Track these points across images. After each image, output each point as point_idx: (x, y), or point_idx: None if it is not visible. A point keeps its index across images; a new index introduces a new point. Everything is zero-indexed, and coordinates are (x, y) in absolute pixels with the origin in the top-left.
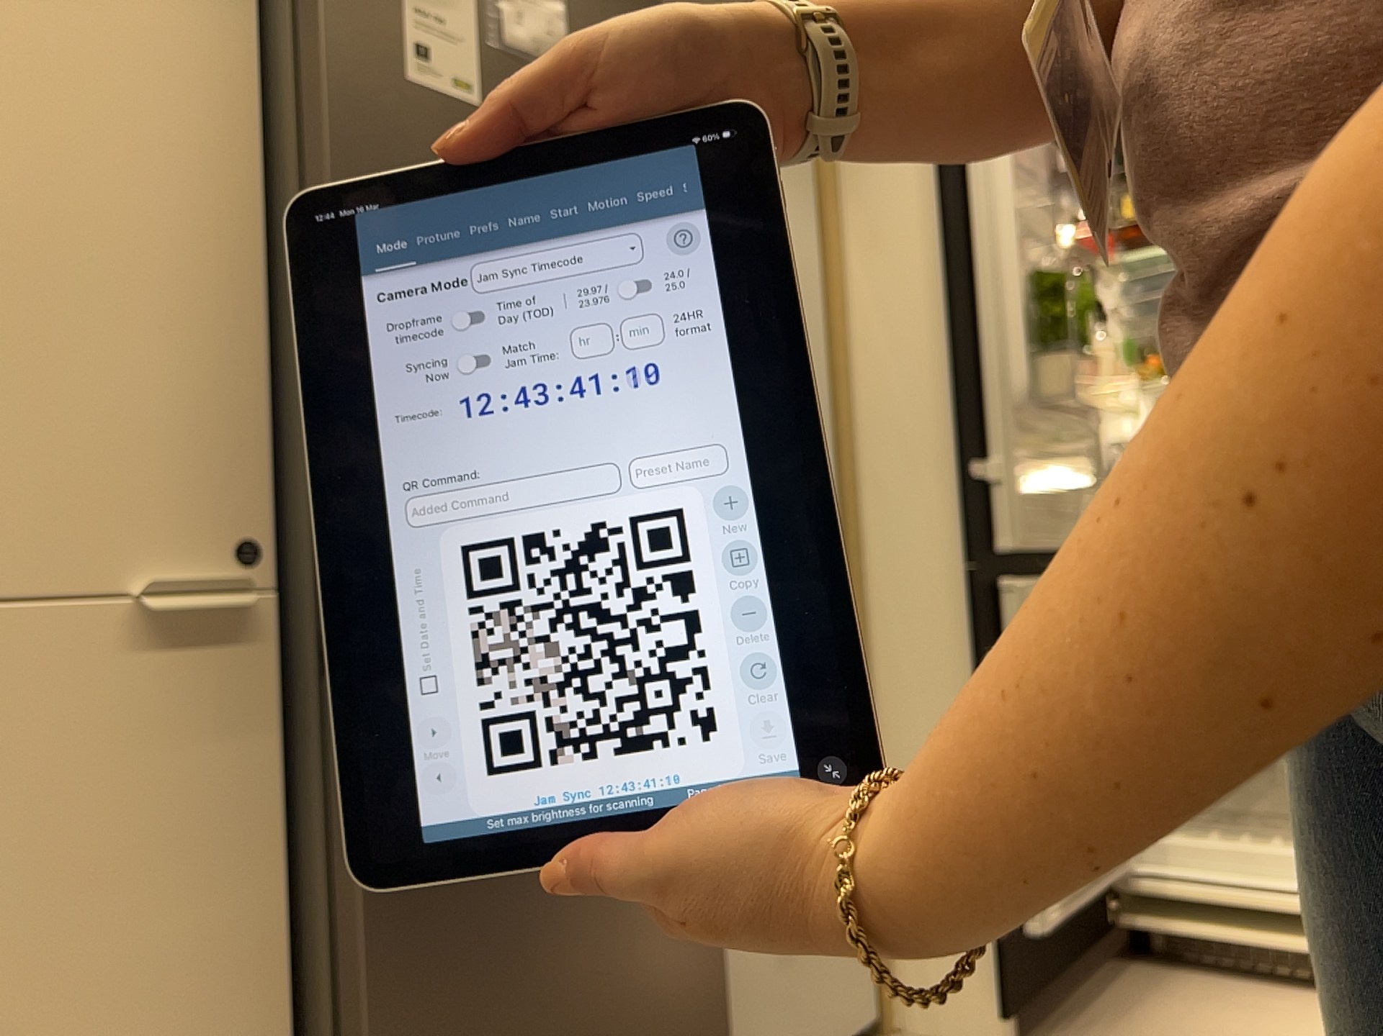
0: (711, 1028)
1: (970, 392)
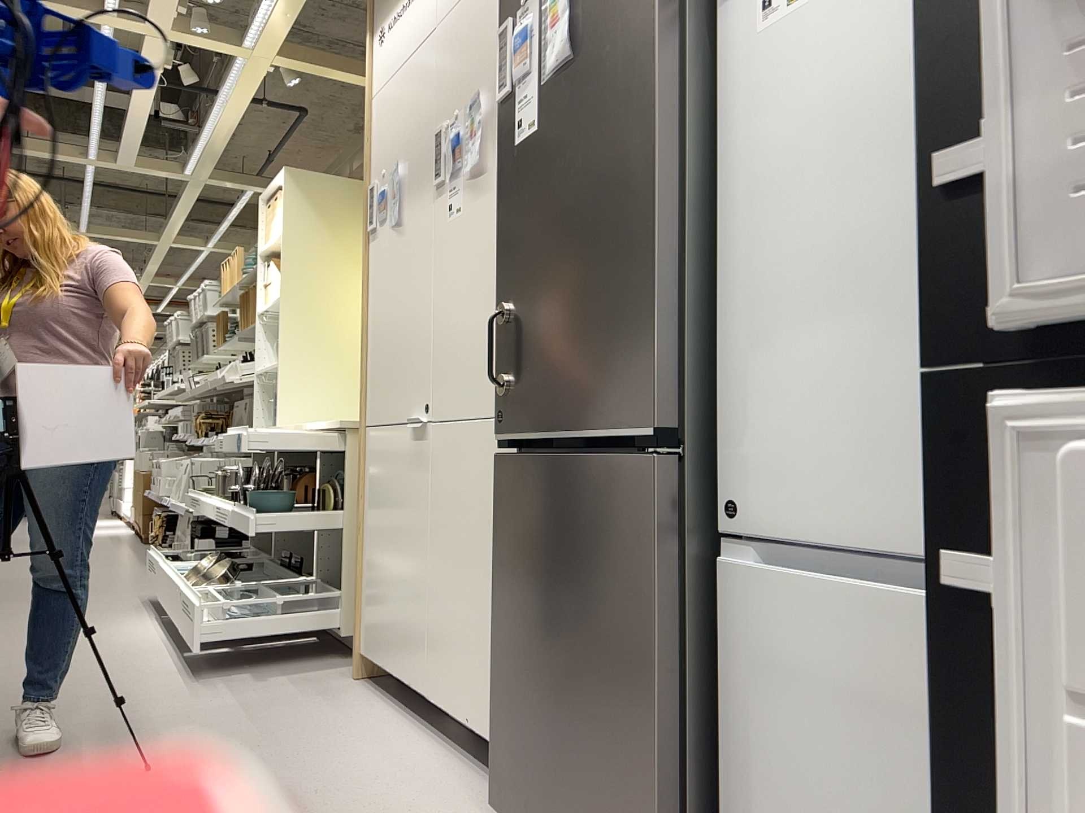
0: (658, 807)
1: (970, 4)
